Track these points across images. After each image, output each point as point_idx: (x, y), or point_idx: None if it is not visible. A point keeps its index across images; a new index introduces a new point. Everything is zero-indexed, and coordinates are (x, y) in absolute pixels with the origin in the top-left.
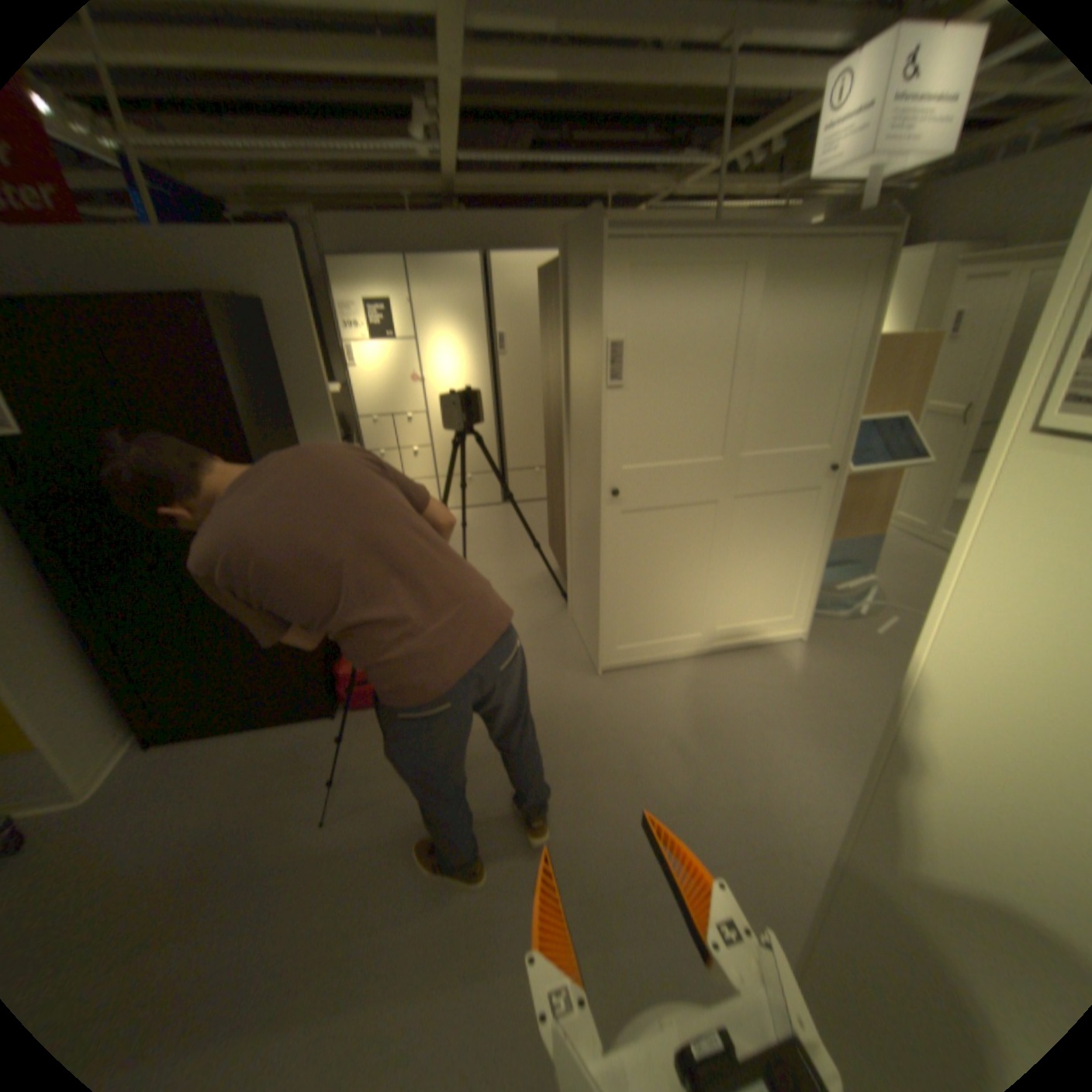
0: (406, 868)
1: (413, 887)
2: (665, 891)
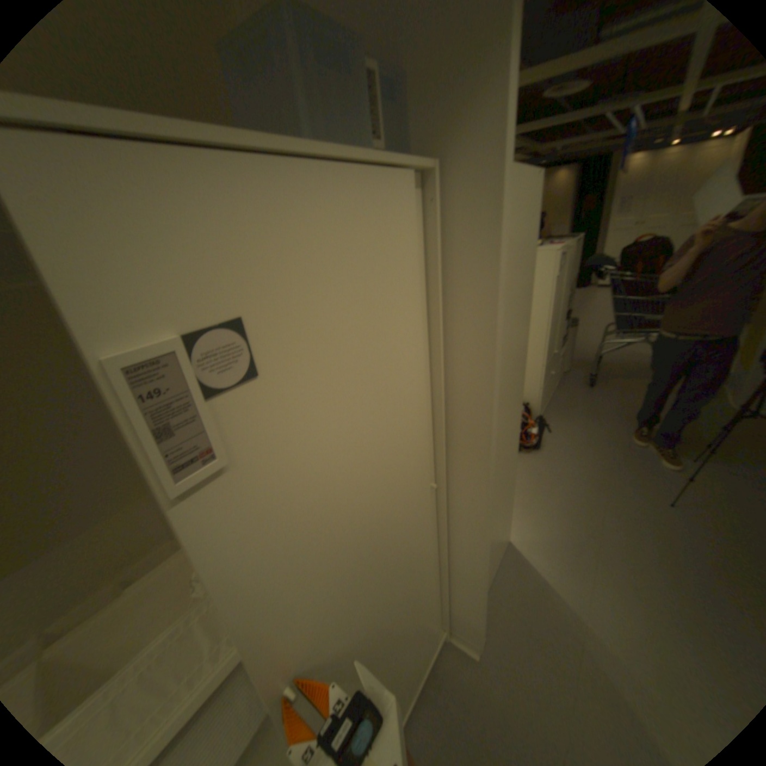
0: (657, 482)
1: (644, 481)
2: (594, 562)
